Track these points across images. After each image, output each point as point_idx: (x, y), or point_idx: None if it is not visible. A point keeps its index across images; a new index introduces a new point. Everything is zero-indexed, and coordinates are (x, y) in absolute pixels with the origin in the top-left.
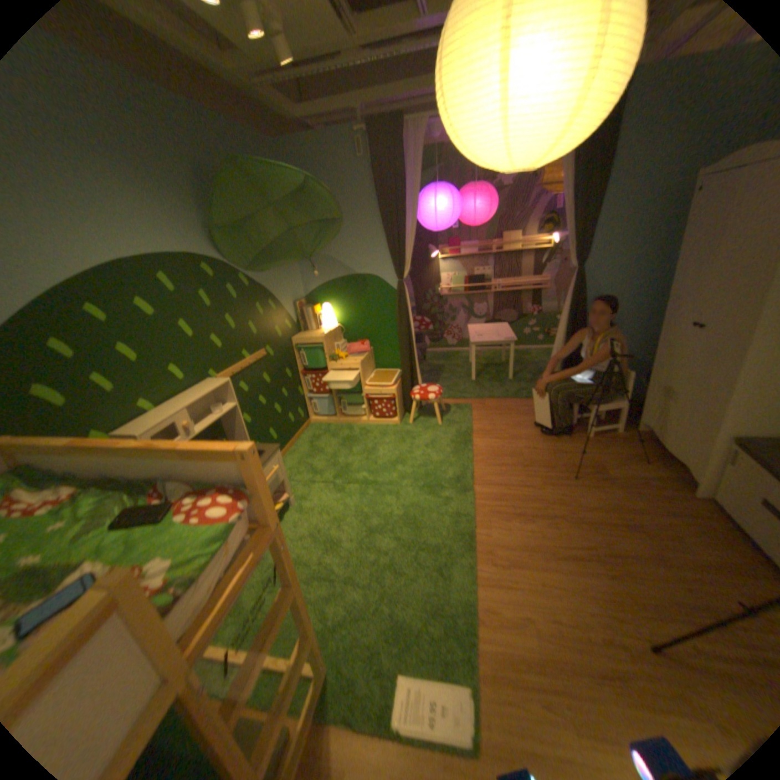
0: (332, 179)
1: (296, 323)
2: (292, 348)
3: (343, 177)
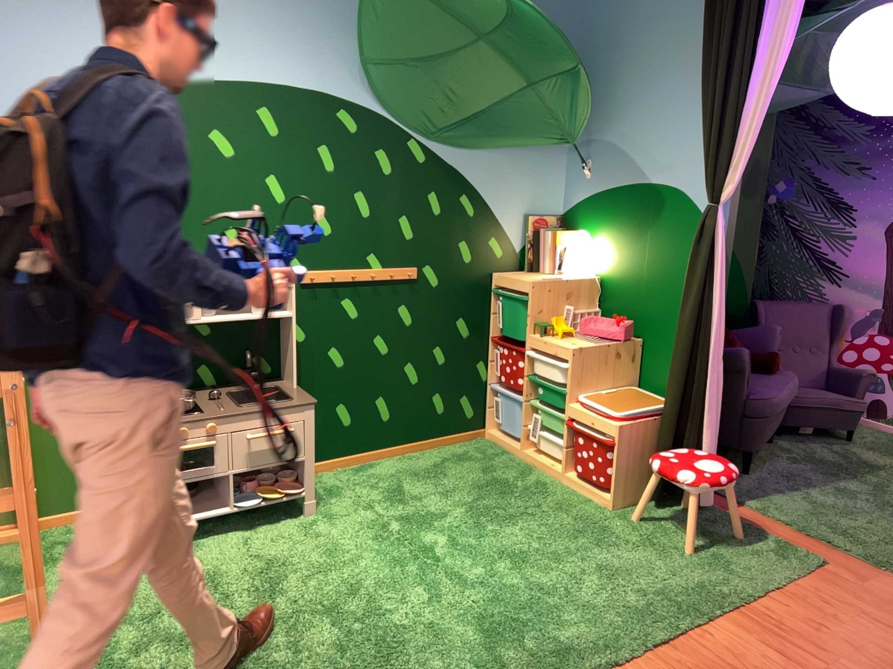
0: (644, 10)
1: (519, 253)
2: (489, 291)
3: (663, 6)
